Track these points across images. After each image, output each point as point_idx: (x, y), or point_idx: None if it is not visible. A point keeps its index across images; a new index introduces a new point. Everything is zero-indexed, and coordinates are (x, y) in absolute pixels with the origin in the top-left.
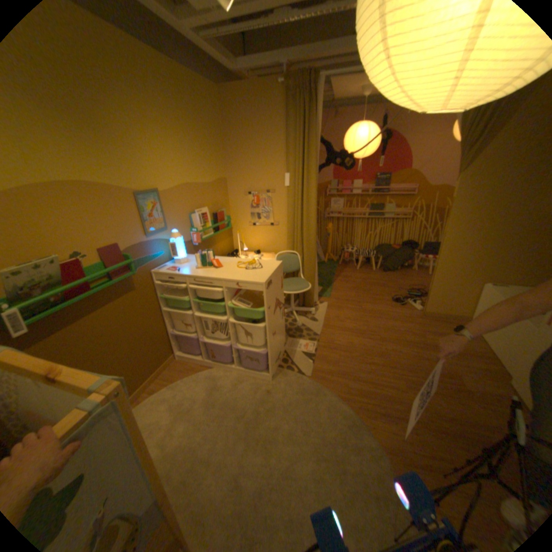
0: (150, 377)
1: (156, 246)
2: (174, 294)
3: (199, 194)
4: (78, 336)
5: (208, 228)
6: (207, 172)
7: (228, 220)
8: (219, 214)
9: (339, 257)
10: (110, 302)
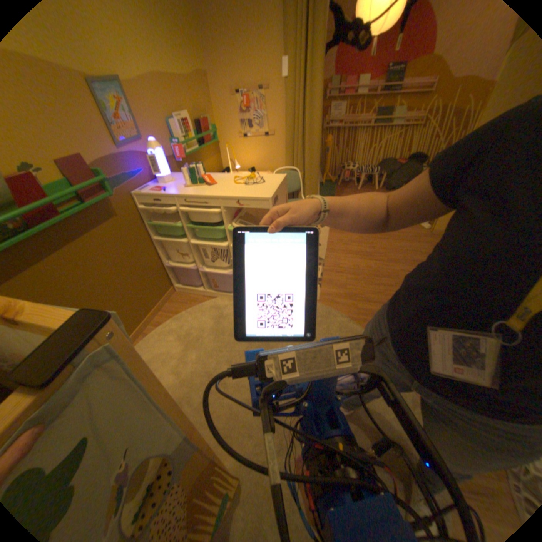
0: (153, 309)
1: (132, 160)
2: (164, 219)
3: (174, 90)
4: (60, 270)
5: (191, 139)
6: (180, 58)
7: (214, 130)
8: (203, 122)
9: (338, 177)
10: (90, 230)
